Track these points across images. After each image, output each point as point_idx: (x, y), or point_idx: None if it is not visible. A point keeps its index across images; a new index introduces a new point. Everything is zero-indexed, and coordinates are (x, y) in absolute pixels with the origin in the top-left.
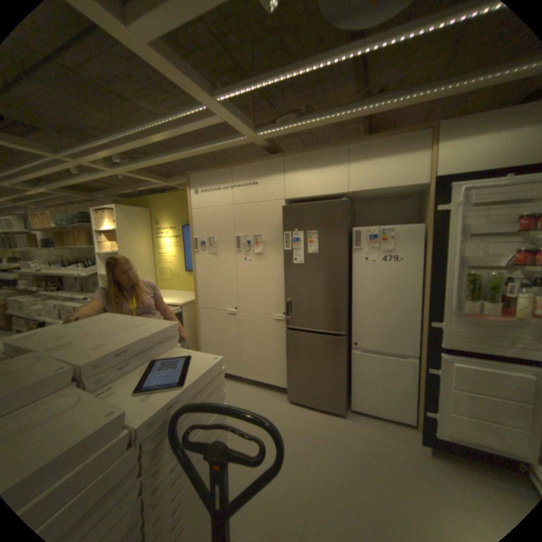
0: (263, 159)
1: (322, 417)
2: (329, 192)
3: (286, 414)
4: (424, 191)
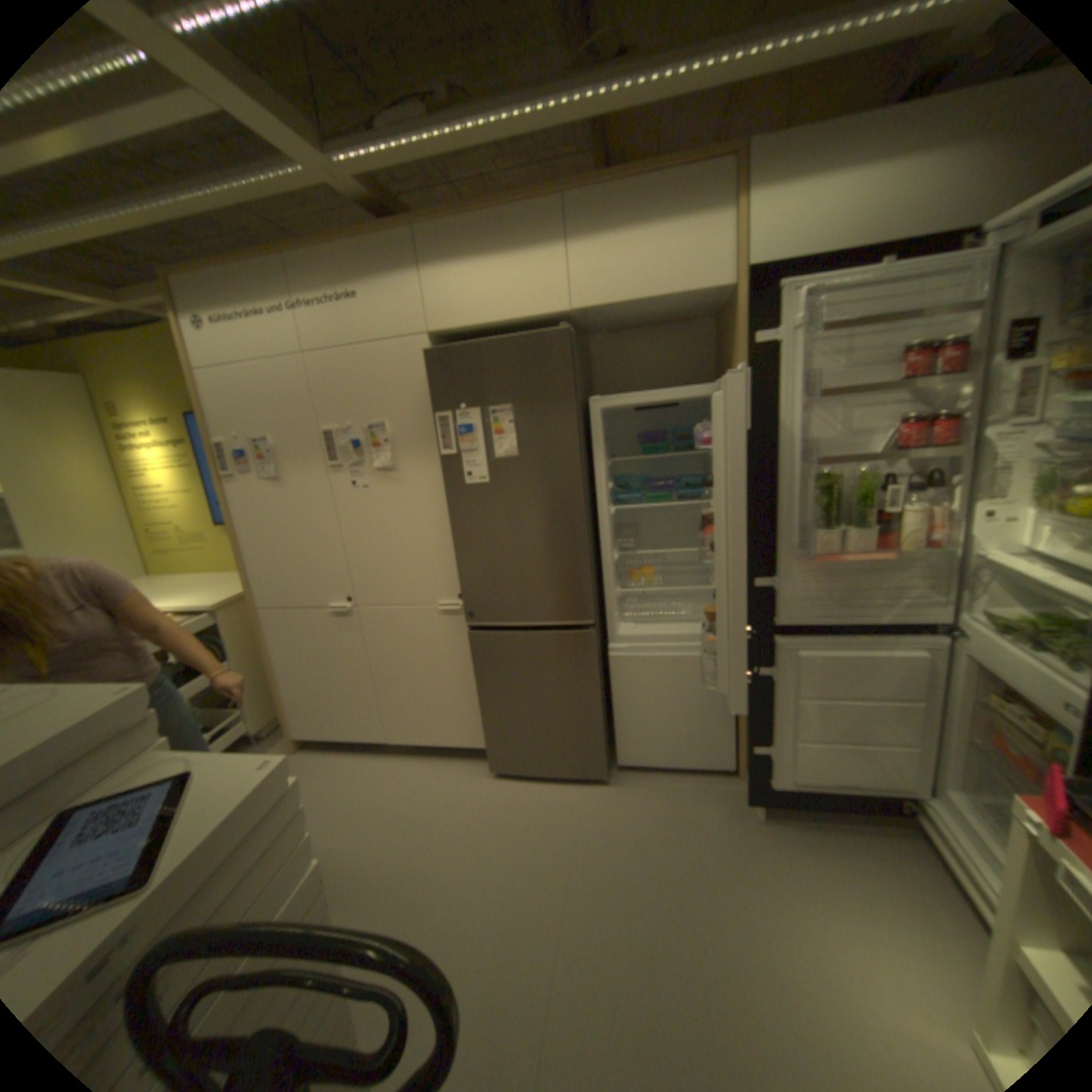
0: (362, 232)
1: (564, 791)
2: (530, 311)
3: (490, 802)
4: (726, 305)
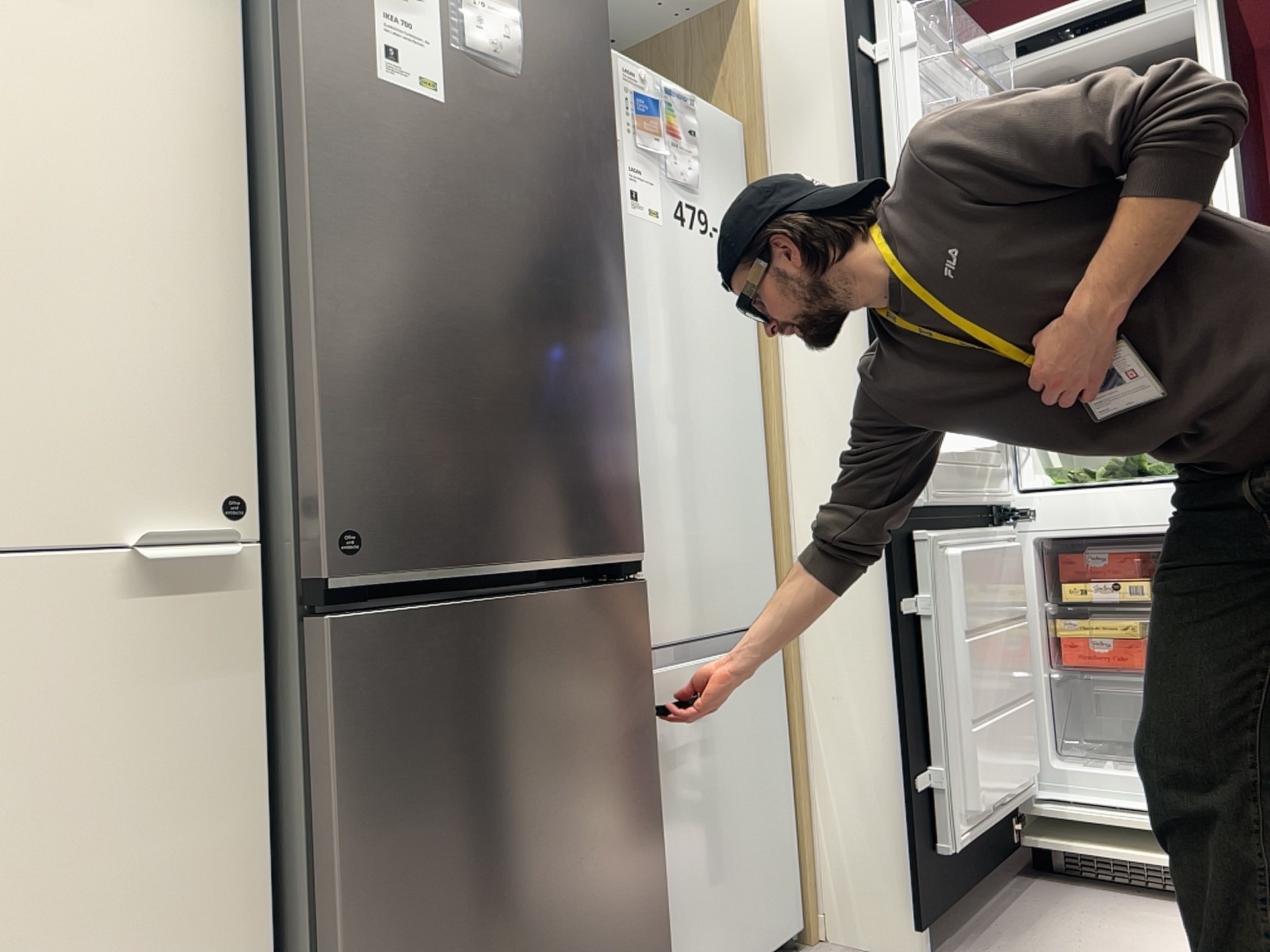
0: None
1: None
2: None
3: None
4: (635, 49)
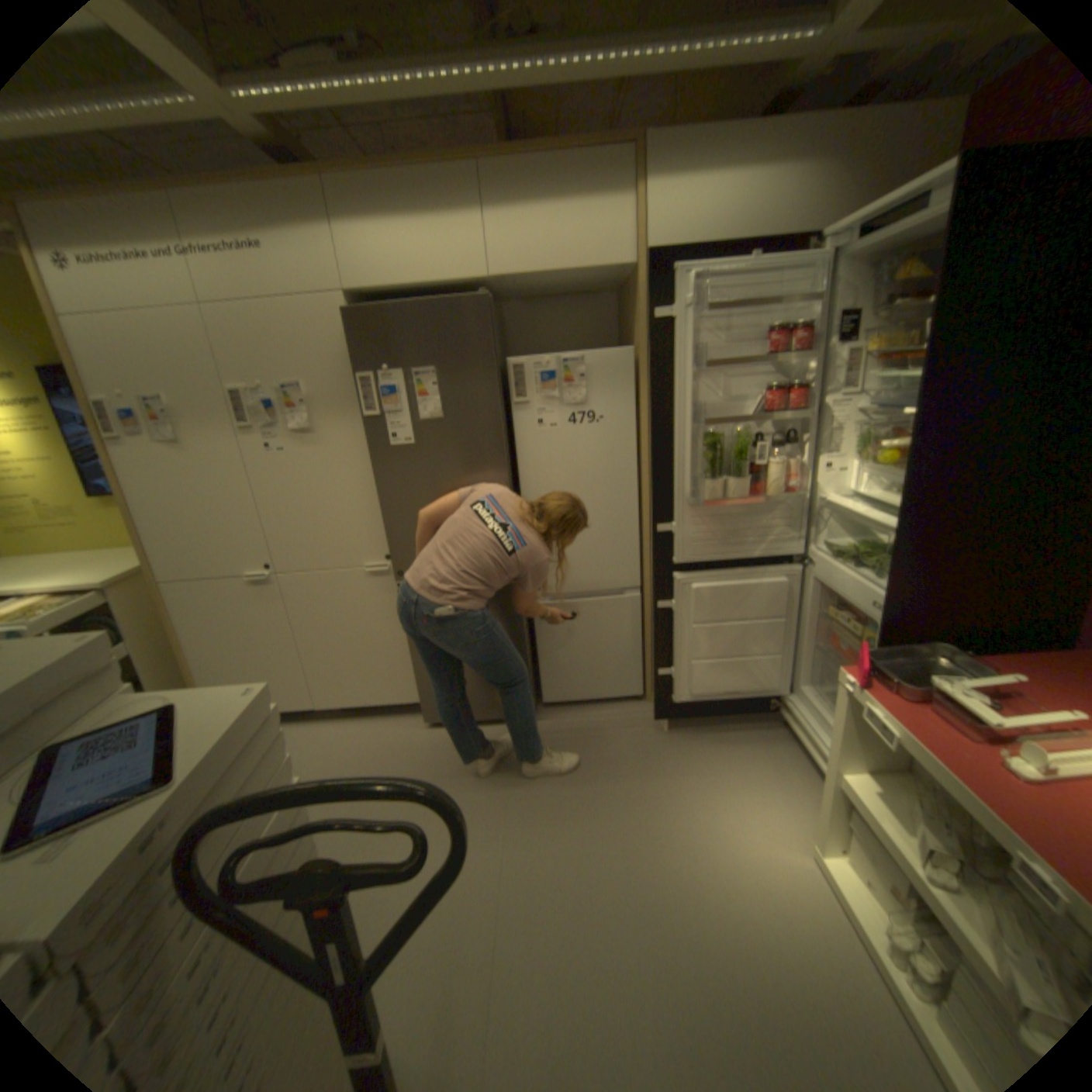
0: (263, 176)
1: (496, 731)
2: (448, 275)
3: (426, 748)
4: (627, 281)
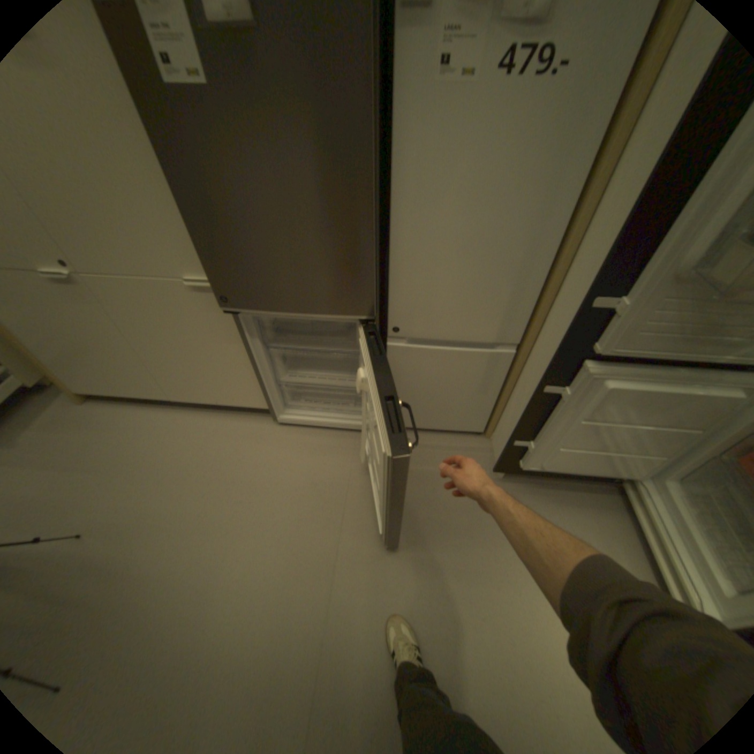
0: None
1: (337, 447)
2: None
3: (271, 458)
4: None
